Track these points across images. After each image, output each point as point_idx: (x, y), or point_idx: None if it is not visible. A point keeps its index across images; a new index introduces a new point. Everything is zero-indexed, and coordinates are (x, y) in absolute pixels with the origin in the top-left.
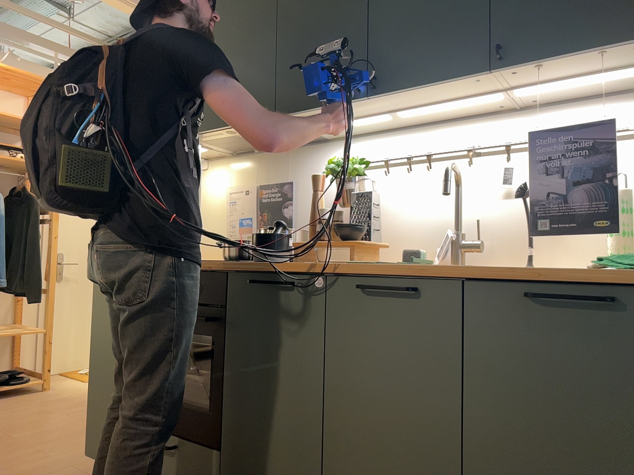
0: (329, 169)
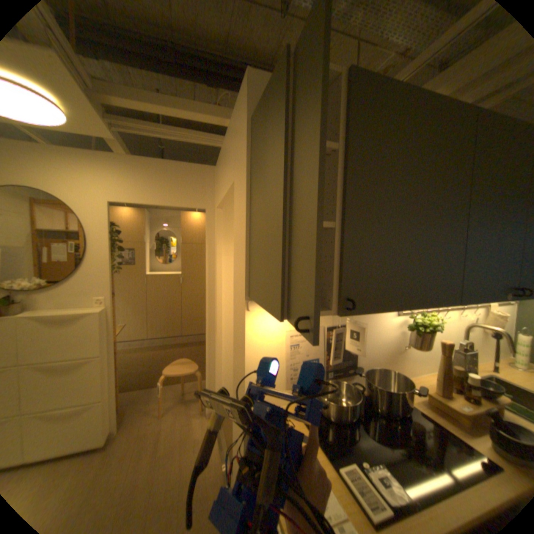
0: (429, 328)
